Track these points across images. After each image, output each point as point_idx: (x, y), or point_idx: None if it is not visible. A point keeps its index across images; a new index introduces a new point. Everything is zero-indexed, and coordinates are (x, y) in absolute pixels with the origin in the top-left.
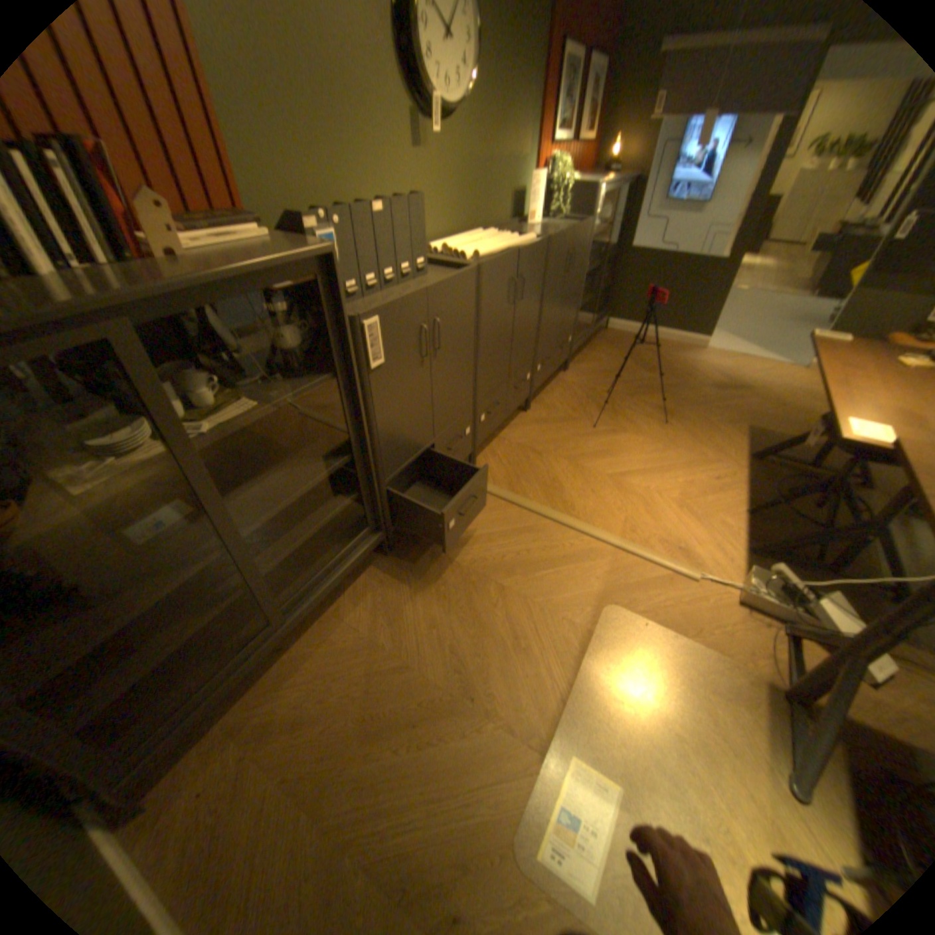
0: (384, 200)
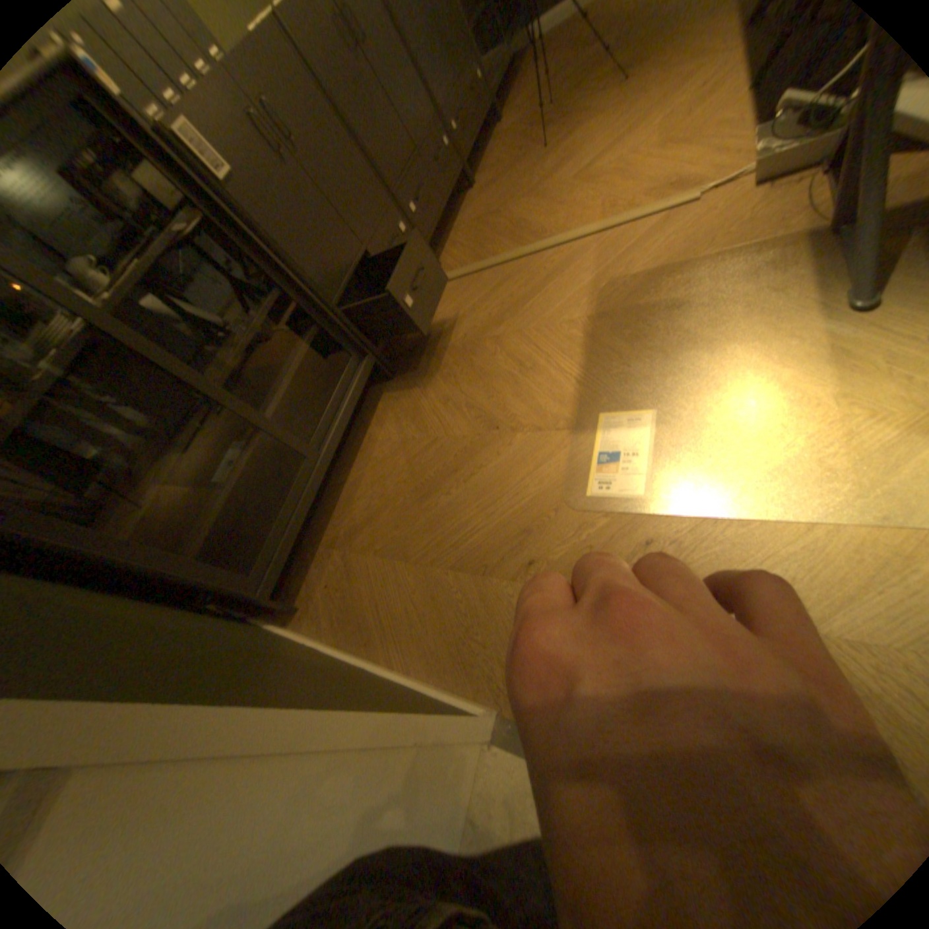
0: None
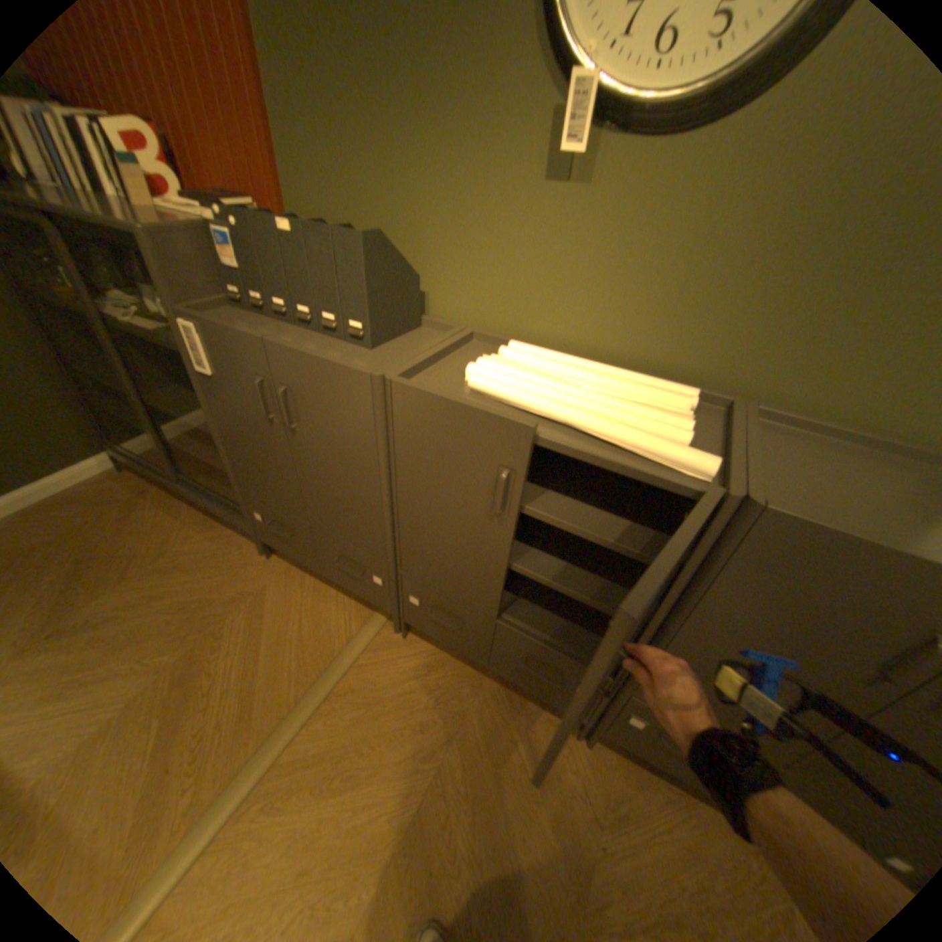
0: (294, 218)
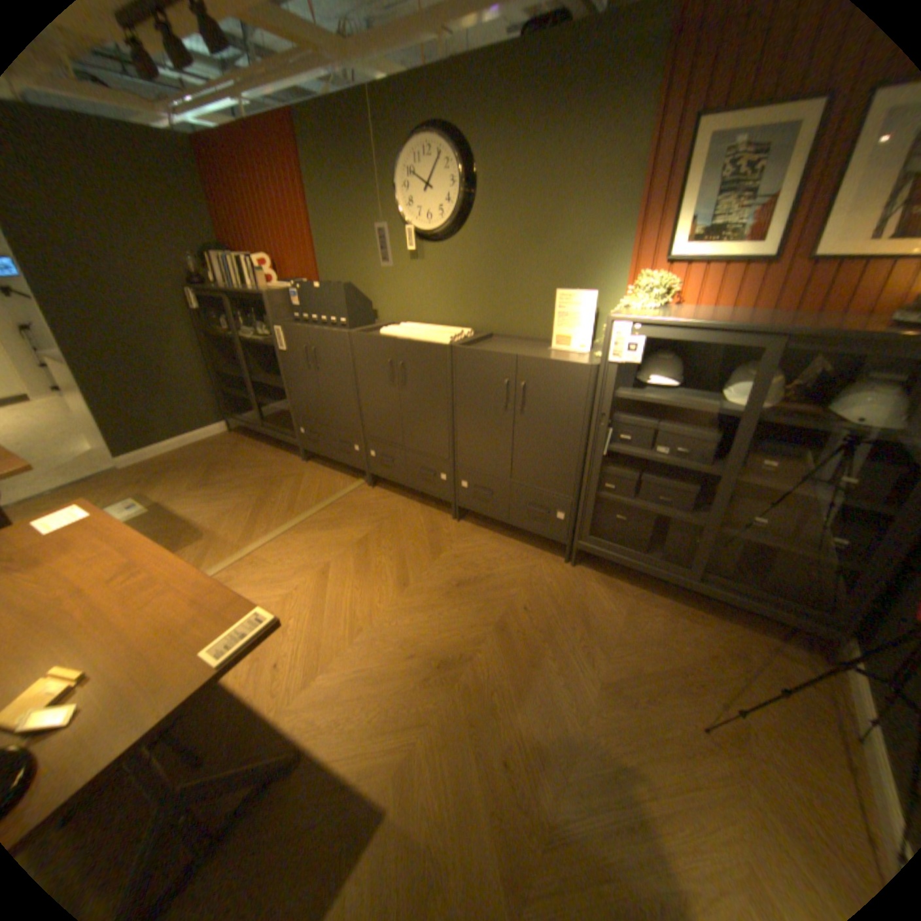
0: (320, 282)
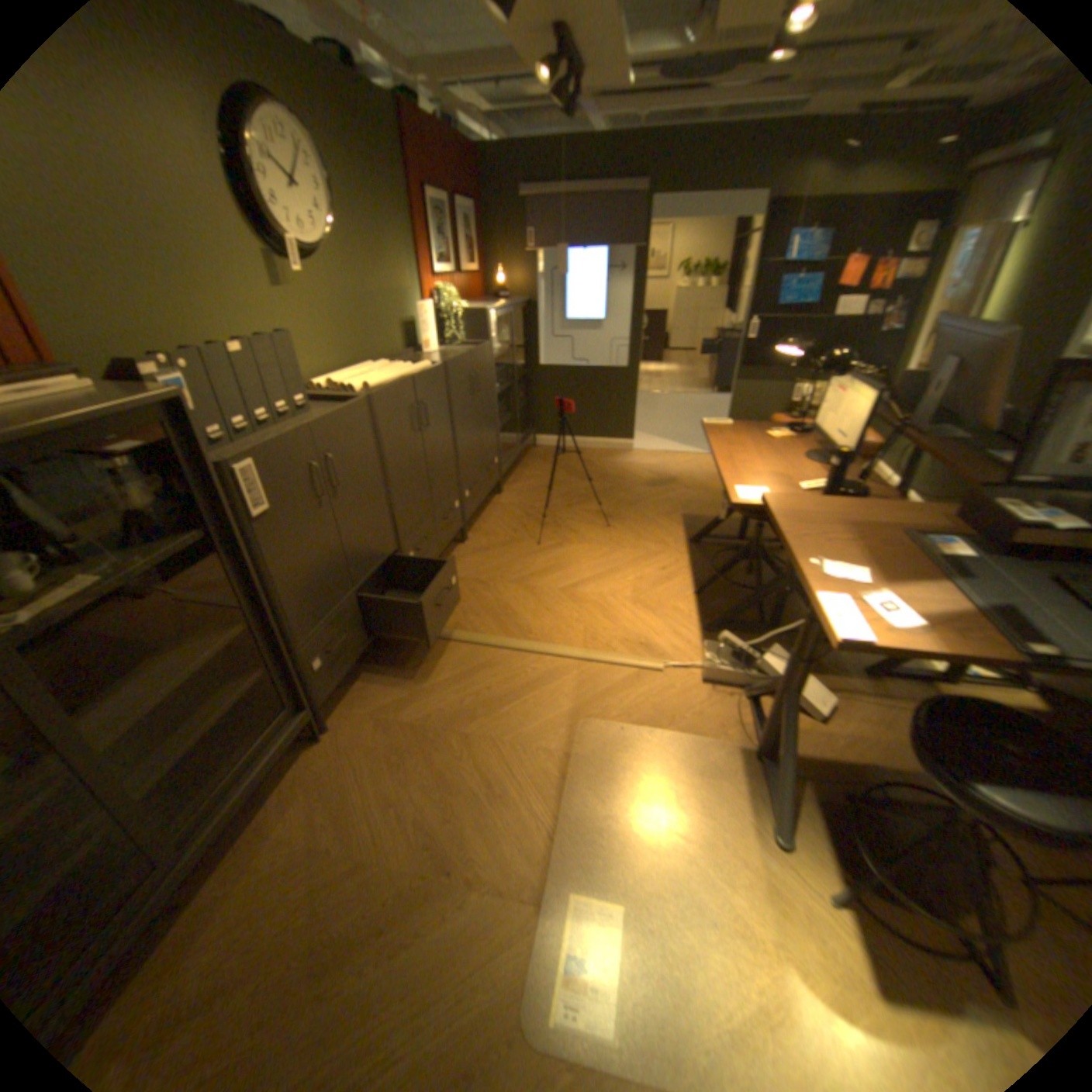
0: (242, 340)
